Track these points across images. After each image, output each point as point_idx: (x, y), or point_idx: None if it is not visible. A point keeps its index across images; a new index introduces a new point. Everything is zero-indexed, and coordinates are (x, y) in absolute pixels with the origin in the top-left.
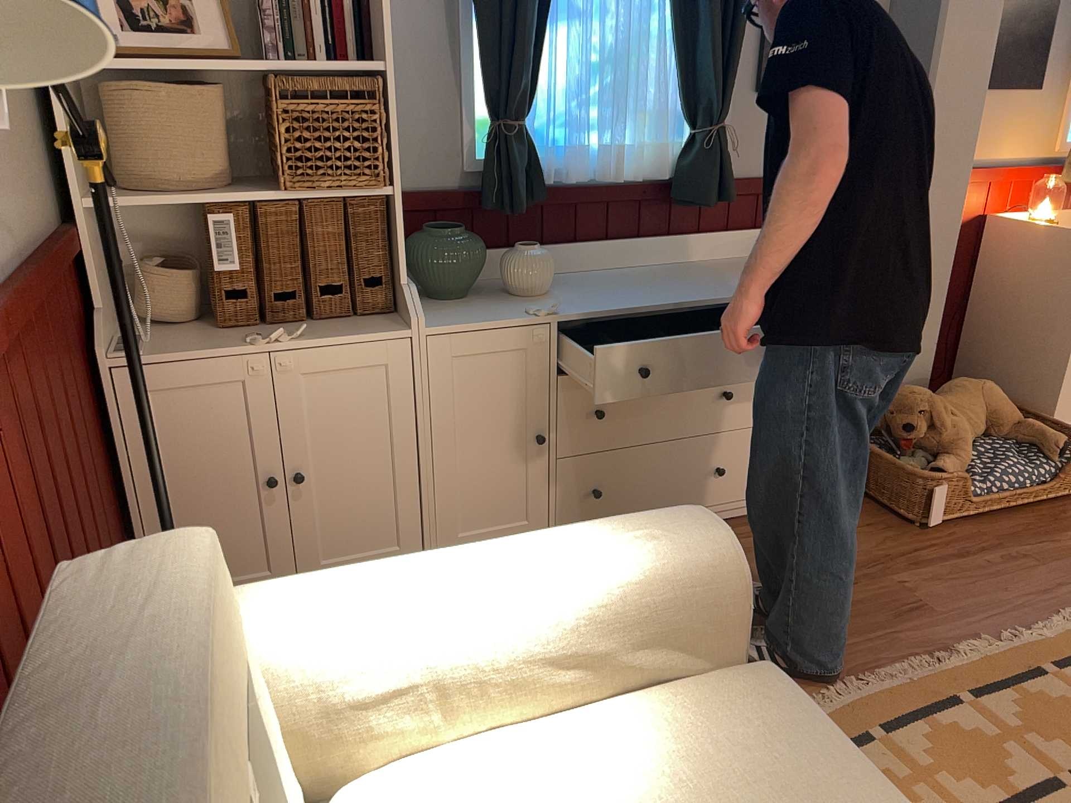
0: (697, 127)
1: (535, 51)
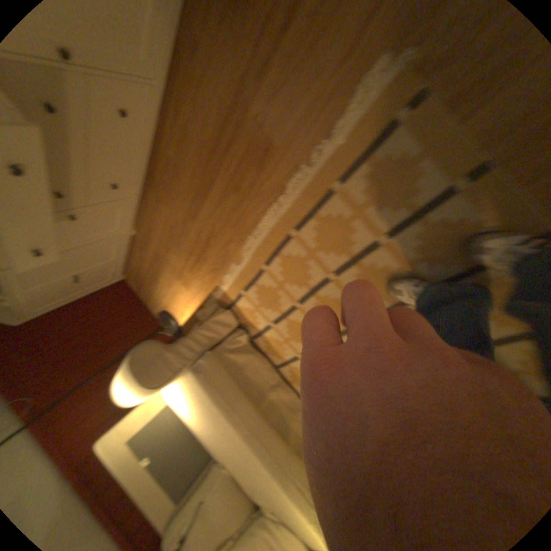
0: None
1: None
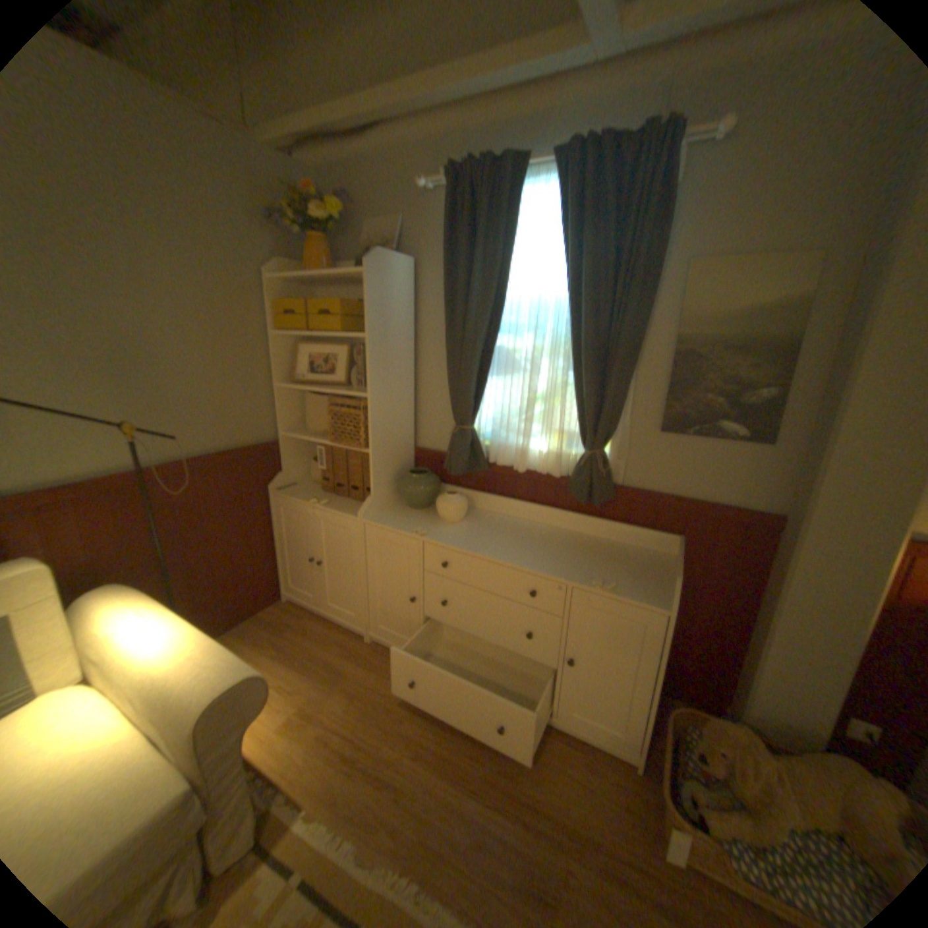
0: (586, 449)
1: (478, 390)
